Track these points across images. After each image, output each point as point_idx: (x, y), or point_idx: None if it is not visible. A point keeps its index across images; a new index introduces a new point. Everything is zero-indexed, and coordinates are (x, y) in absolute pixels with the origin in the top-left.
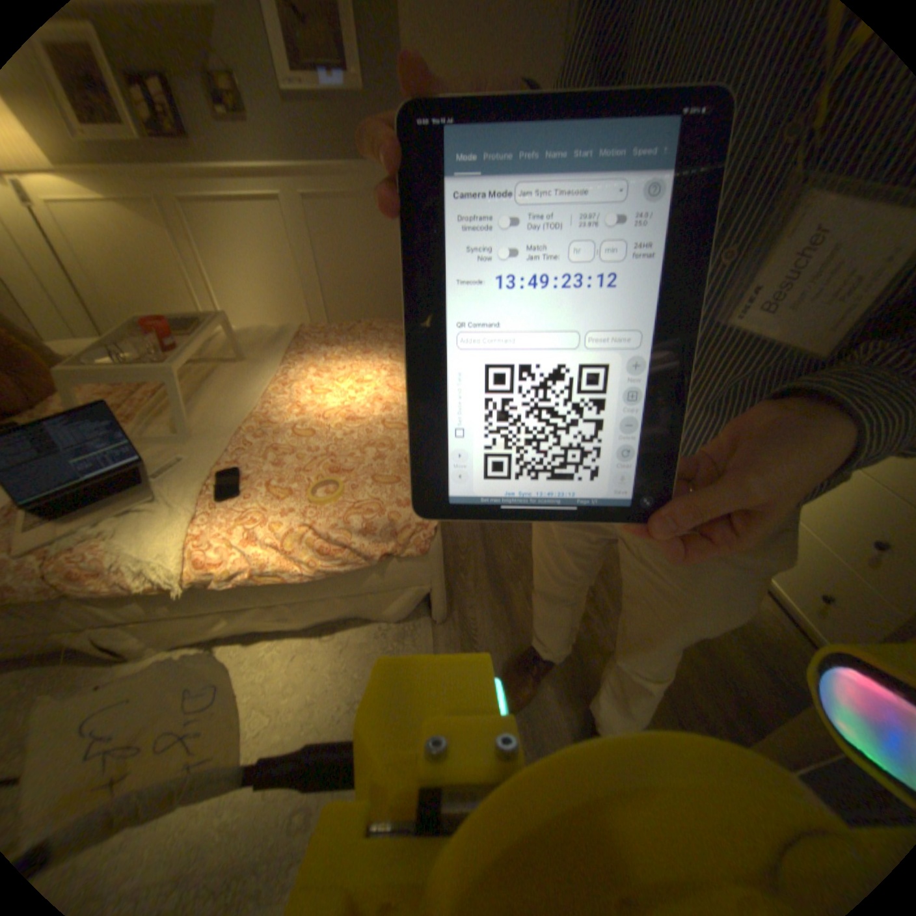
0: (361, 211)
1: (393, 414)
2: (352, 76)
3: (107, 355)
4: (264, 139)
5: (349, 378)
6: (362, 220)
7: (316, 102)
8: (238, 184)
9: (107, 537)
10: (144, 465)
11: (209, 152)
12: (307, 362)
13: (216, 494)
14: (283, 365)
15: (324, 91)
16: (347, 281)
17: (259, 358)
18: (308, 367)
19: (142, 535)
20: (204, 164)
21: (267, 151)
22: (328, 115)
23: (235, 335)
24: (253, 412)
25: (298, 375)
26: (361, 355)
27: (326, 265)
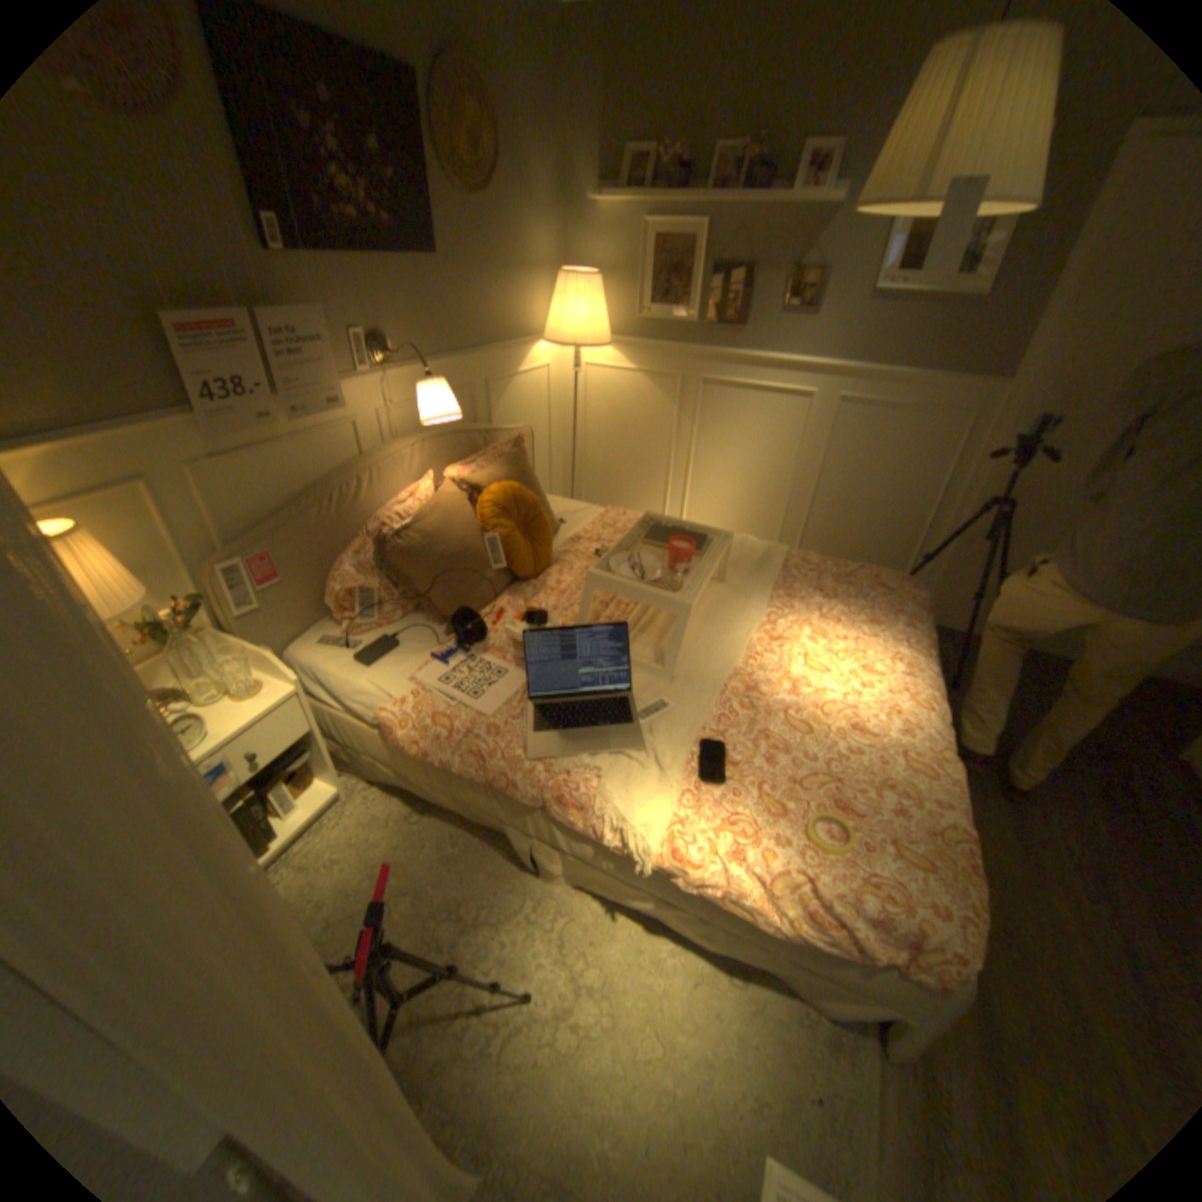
0: (911, 426)
1: (918, 745)
2: (980, 278)
3: (625, 561)
4: (828, 335)
5: (854, 659)
6: (907, 437)
7: (914, 303)
8: (774, 375)
9: (601, 777)
10: (633, 697)
11: (759, 340)
12: (800, 615)
13: (701, 770)
14: (769, 607)
15: (931, 291)
16: (850, 499)
17: (742, 588)
18: (802, 623)
19: (632, 791)
20: (747, 351)
21: (825, 346)
22: (923, 317)
23: (729, 557)
24: (735, 665)
25: (789, 631)
26: (870, 626)
27: (832, 476)
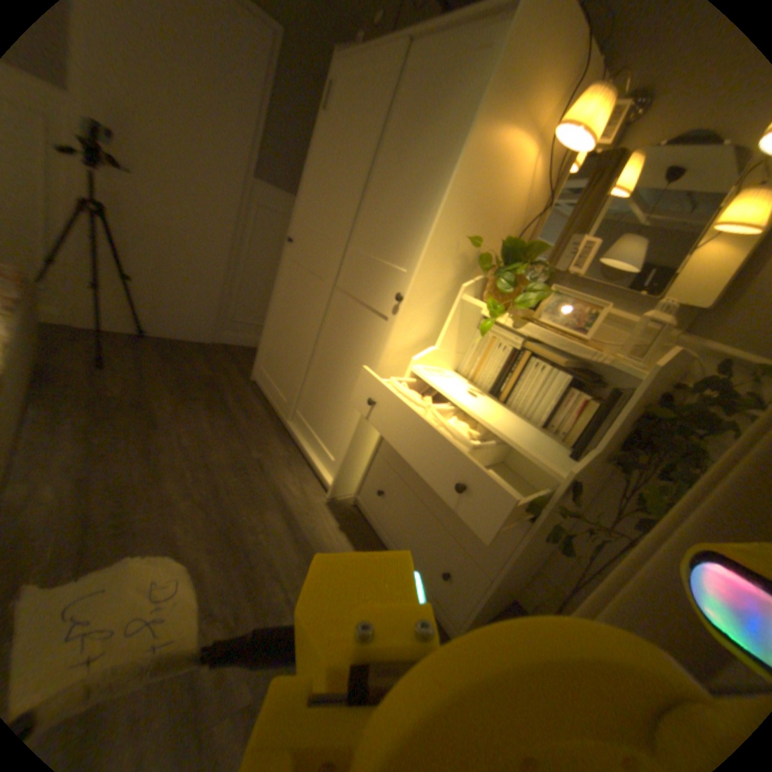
0: None
1: None
2: None
3: None
4: None
5: None
6: None
7: None
8: None
9: None
10: None
11: None
12: None
13: None
14: None
15: None
16: None
17: None
18: None
19: None
20: None
21: None
22: None
23: None
24: None
25: None
26: None
27: None
